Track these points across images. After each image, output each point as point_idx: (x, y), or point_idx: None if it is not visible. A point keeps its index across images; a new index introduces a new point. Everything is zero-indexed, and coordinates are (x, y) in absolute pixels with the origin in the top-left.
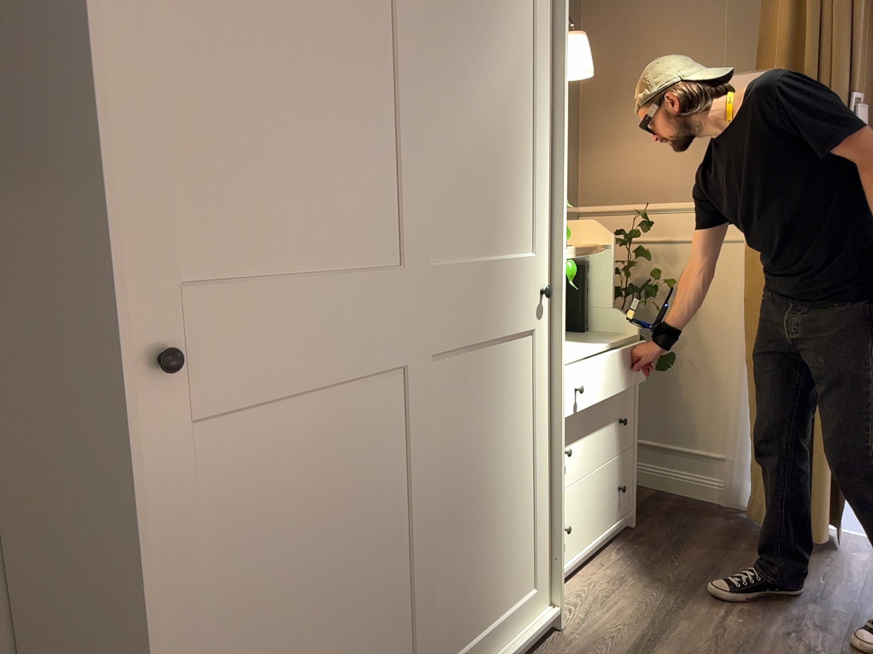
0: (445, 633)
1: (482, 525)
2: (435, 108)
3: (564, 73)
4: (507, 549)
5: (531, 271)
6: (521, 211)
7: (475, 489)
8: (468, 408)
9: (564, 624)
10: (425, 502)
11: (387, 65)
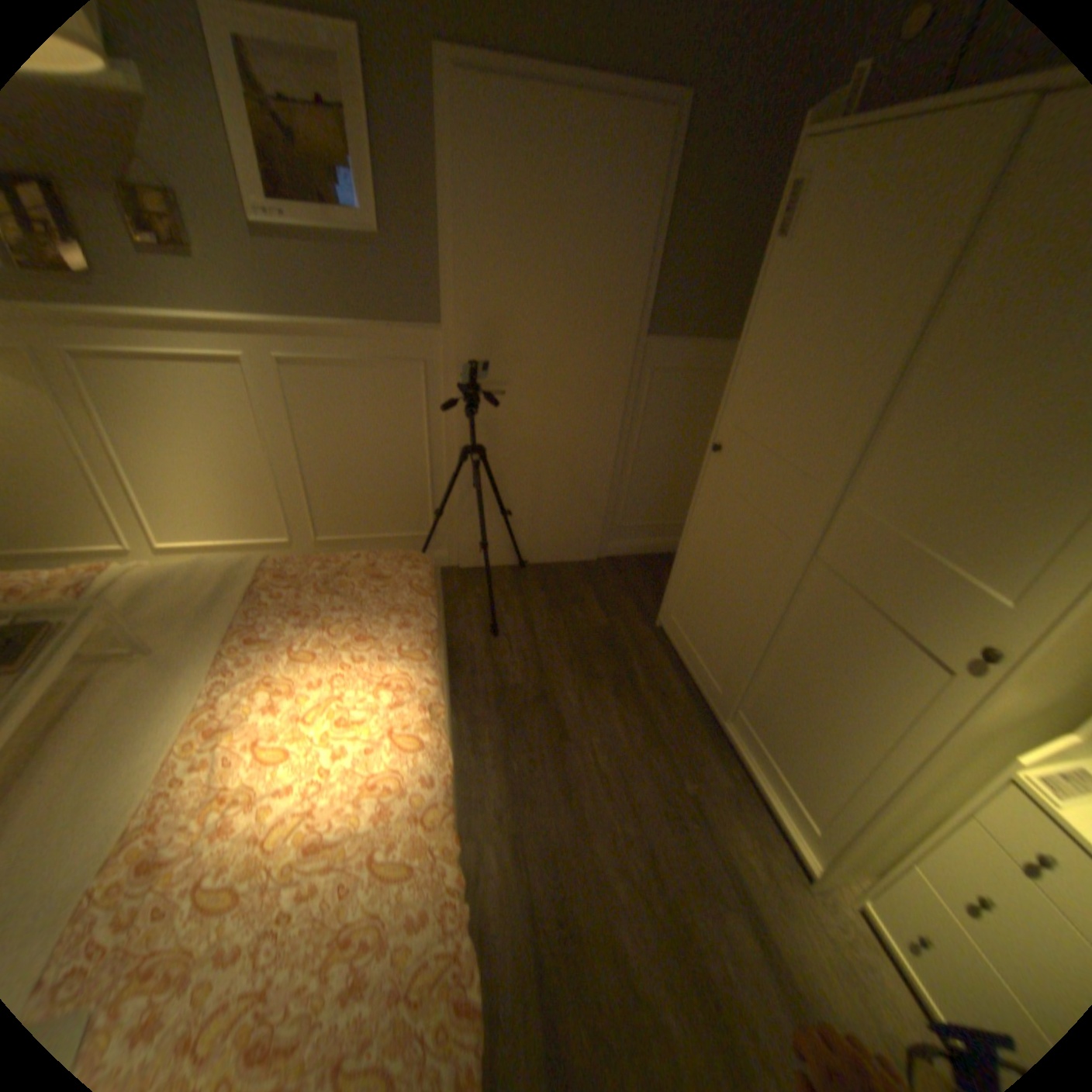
0: (755, 709)
1: (805, 710)
2: (927, 388)
3: None
4: (814, 759)
5: (985, 613)
6: (1017, 543)
7: (812, 681)
8: (834, 628)
9: (823, 904)
10: (766, 620)
11: (872, 347)
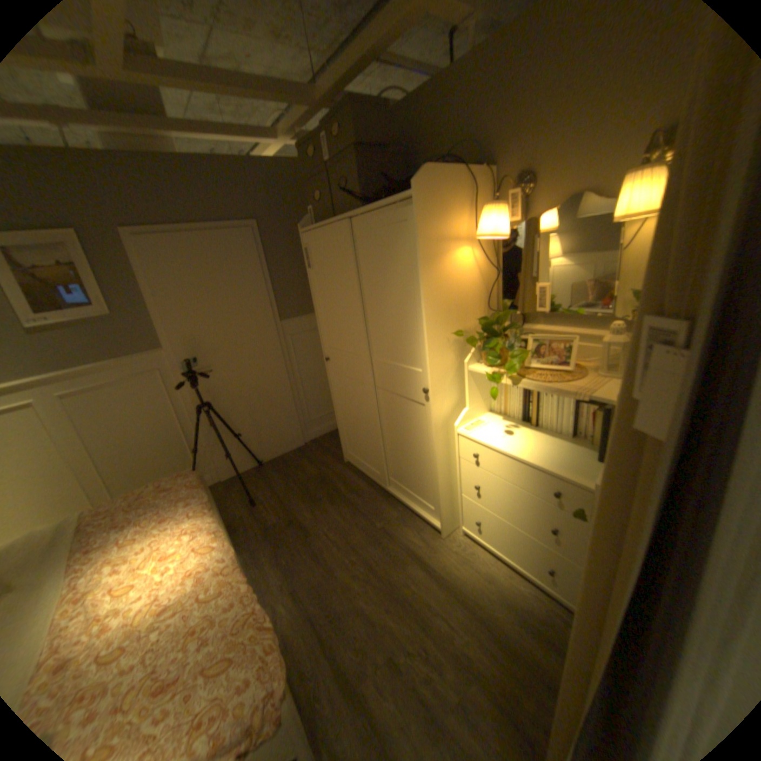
0: (393, 472)
1: (404, 457)
2: (371, 310)
3: (423, 283)
4: (416, 477)
5: (418, 379)
6: (411, 351)
7: (400, 442)
8: (394, 413)
9: (448, 542)
10: (375, 426)
11: (351, 301)
